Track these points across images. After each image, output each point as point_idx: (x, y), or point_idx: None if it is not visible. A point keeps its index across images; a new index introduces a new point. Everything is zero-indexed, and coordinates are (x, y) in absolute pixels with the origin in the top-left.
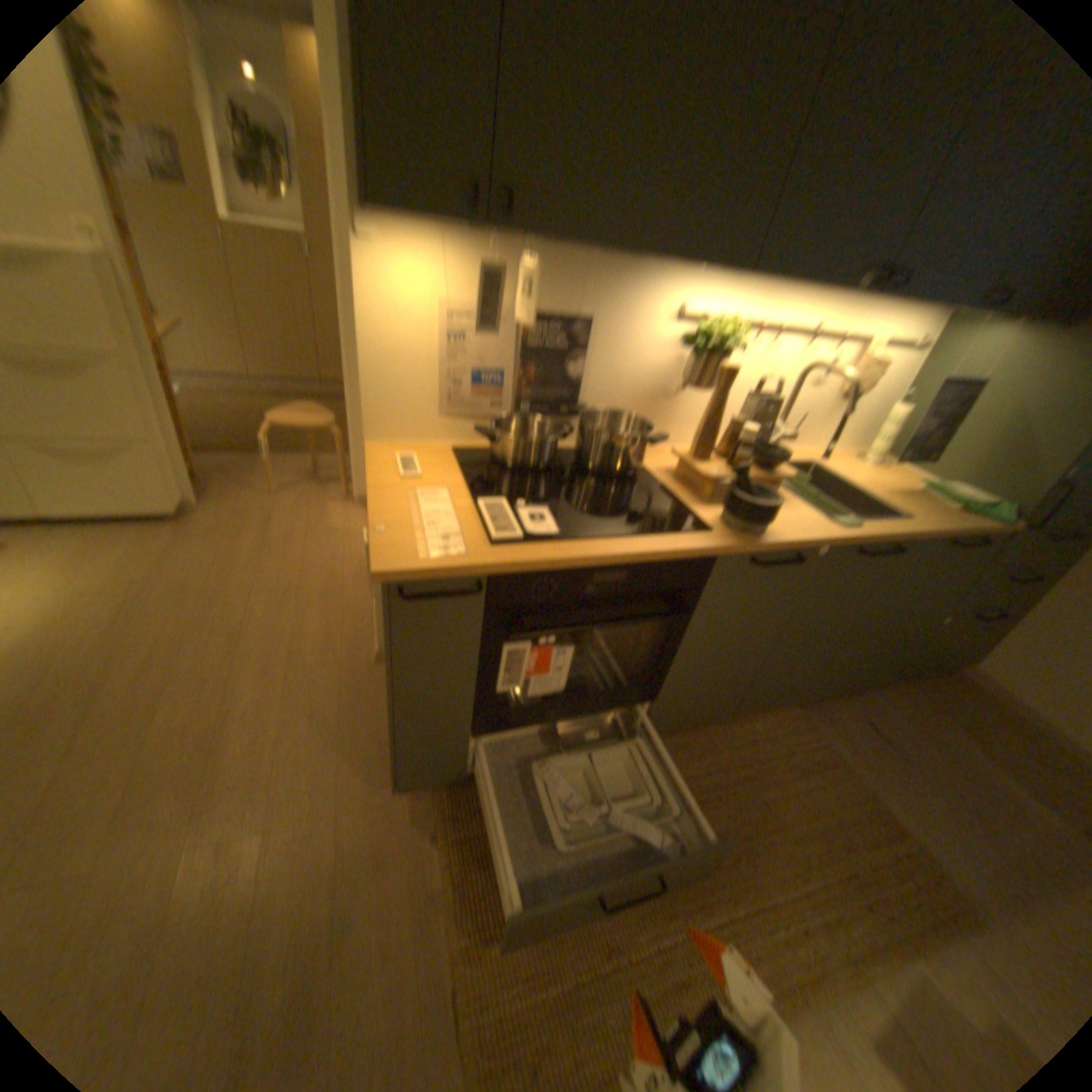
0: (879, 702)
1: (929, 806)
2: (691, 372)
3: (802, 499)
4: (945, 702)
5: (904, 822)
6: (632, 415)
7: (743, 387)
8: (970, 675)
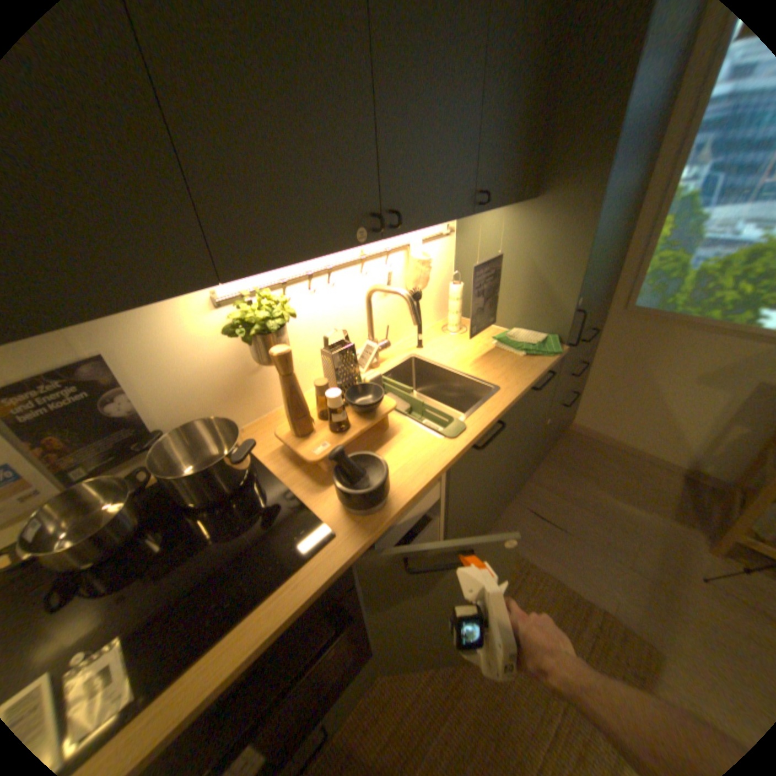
0: (531, 488)
1: (593, 565)
2: (258, 353)
3: (411, 418)
4: (567, 461)
5: (585, 594)
6: (220, 419)
7: (318, 340)
8: (571, 429)
